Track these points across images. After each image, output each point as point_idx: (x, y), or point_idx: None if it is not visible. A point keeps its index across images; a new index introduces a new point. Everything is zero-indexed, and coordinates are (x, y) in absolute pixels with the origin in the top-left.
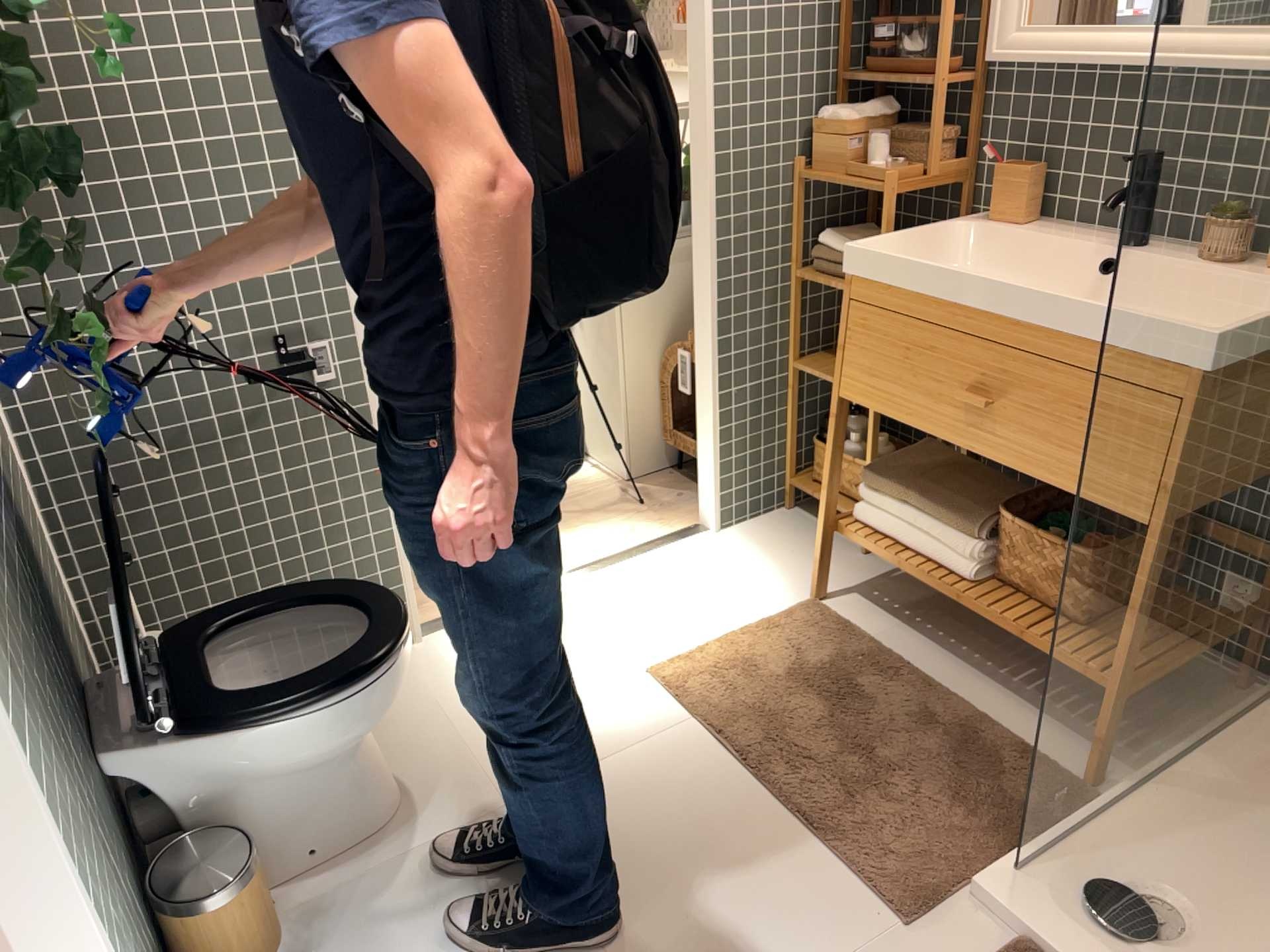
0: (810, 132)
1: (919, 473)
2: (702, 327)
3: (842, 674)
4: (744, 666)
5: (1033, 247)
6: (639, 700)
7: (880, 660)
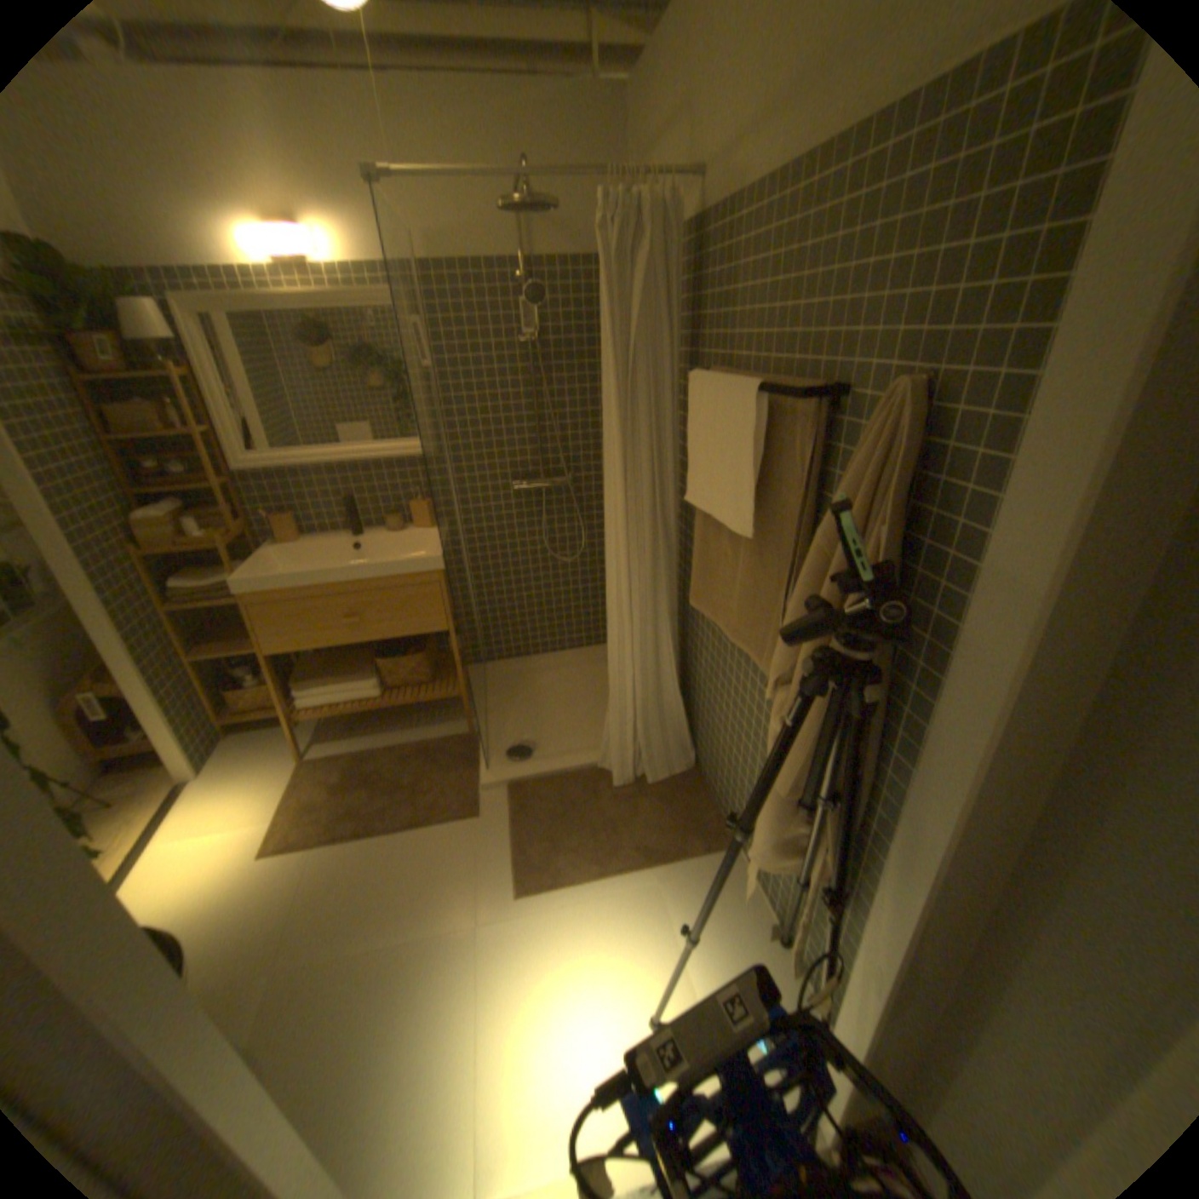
0: (121, 528)
1: (308, 672)
2: (115, 668)
3: (350, 775)
4: (302, 812)
5: (310, 548)
6: (267, 873)
7: (357, 758)
